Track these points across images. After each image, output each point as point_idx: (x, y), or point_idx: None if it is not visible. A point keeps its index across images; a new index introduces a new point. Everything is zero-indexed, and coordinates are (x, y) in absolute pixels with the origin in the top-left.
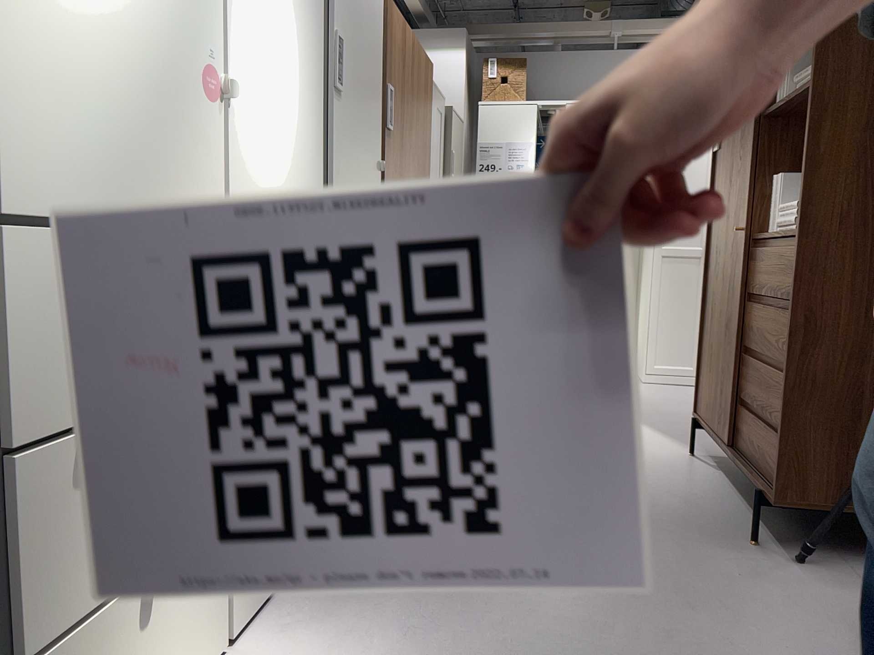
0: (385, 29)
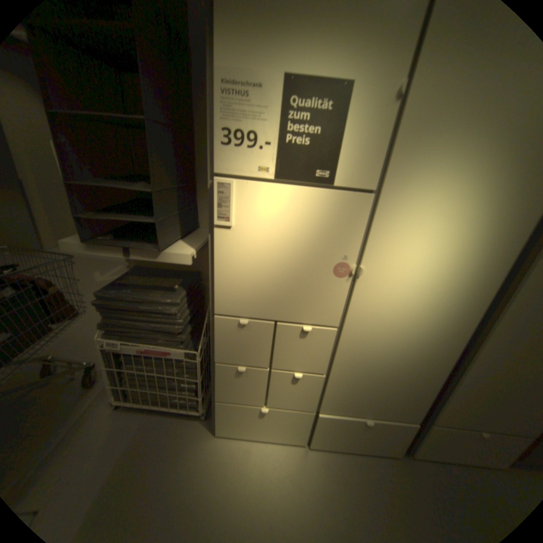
0: None
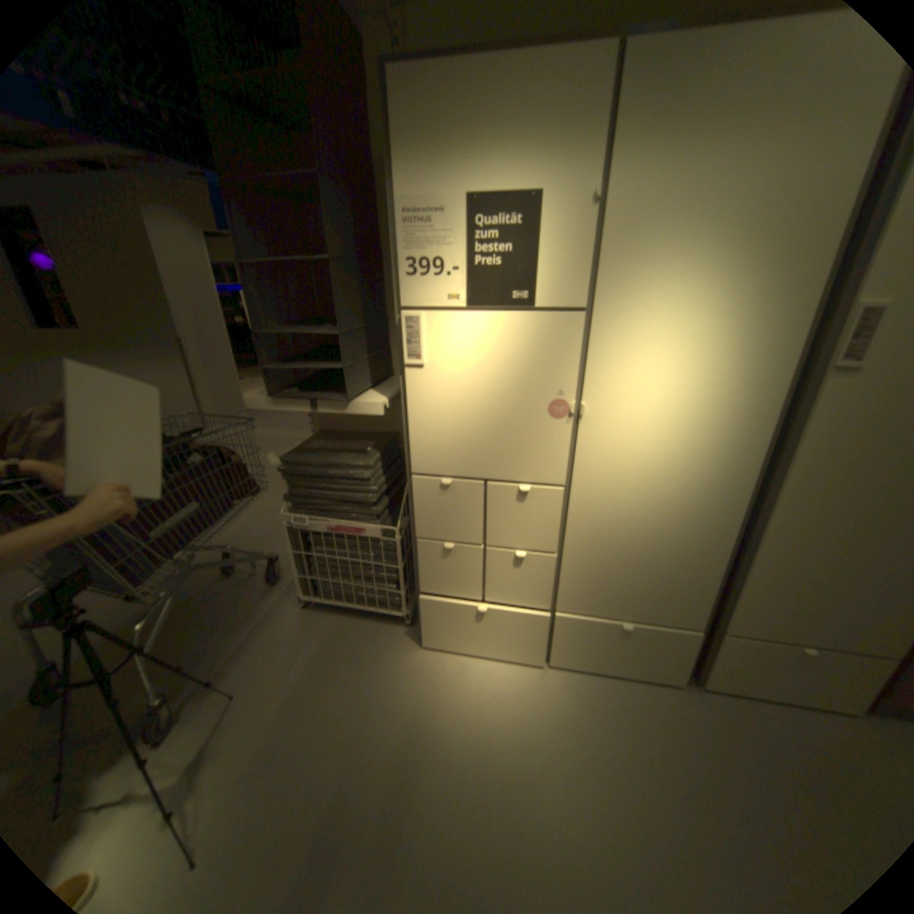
0: None
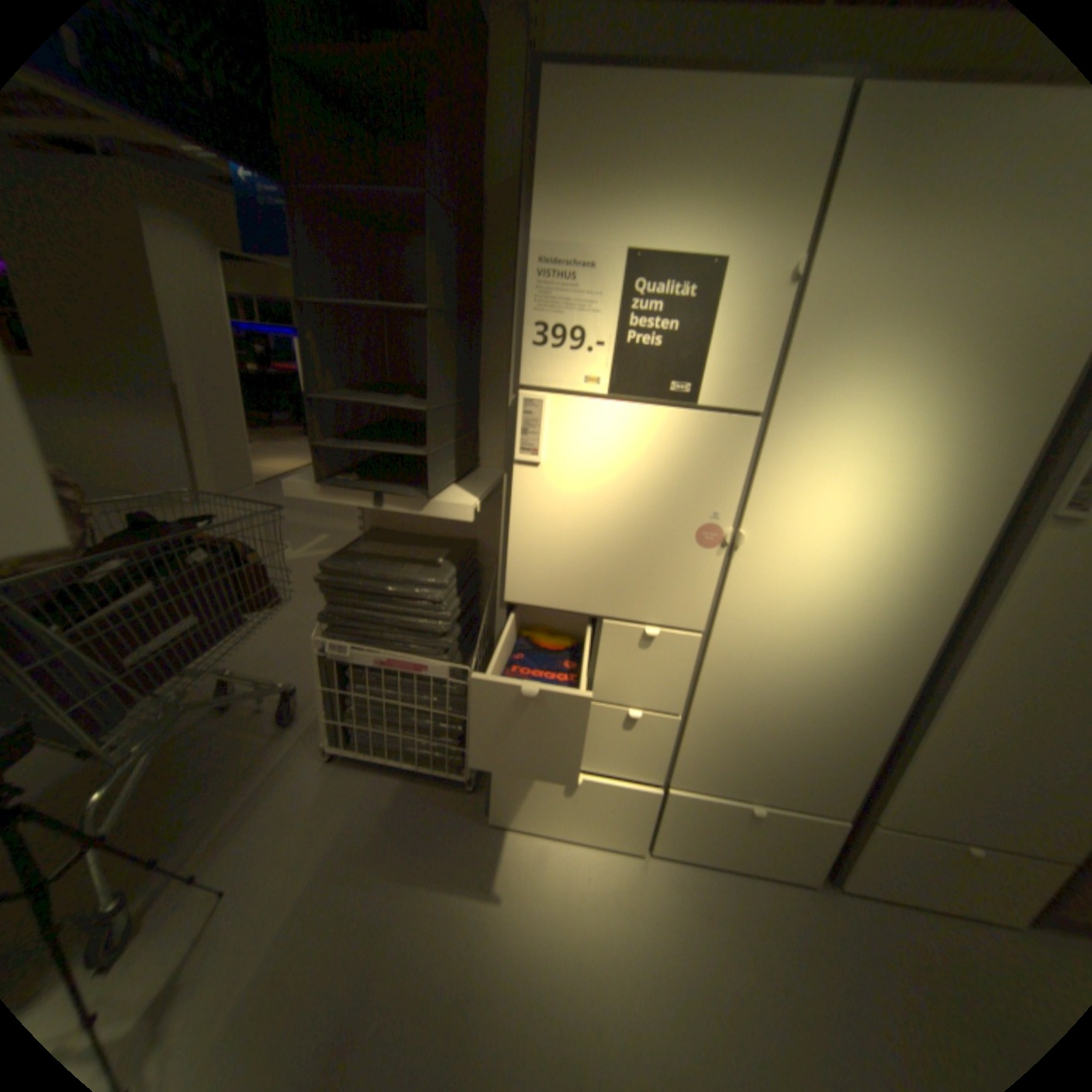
0: None
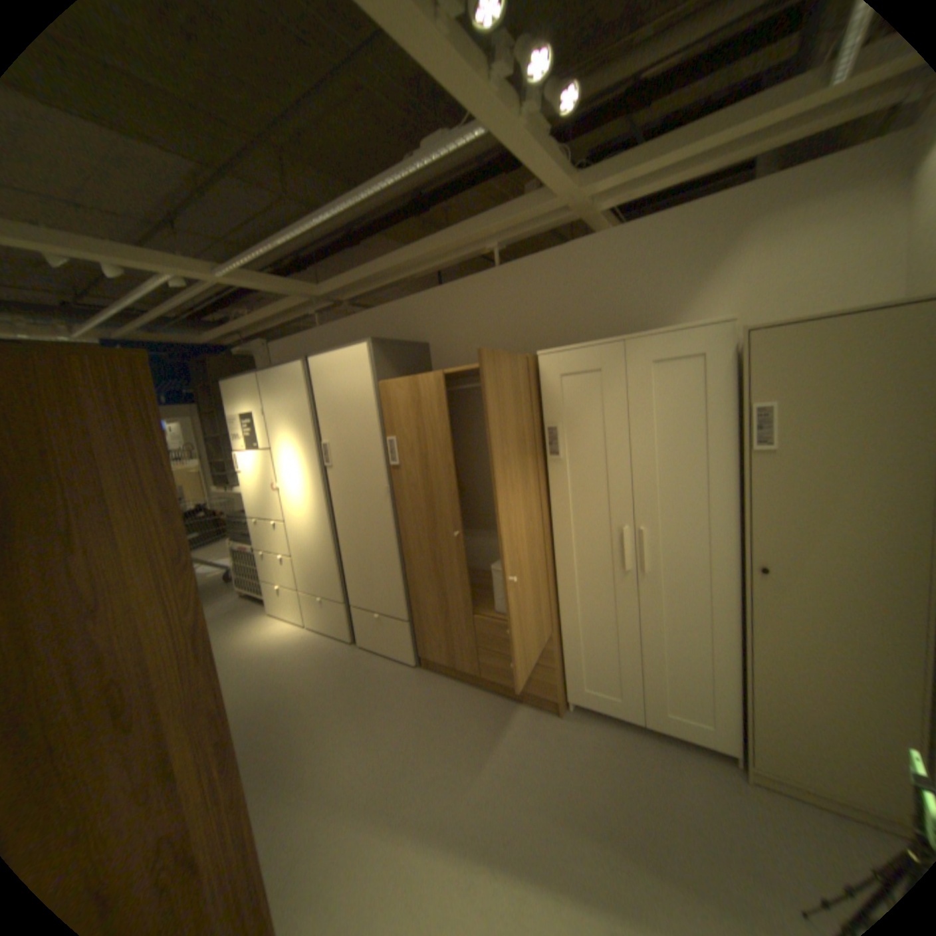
0: (382, 406)
